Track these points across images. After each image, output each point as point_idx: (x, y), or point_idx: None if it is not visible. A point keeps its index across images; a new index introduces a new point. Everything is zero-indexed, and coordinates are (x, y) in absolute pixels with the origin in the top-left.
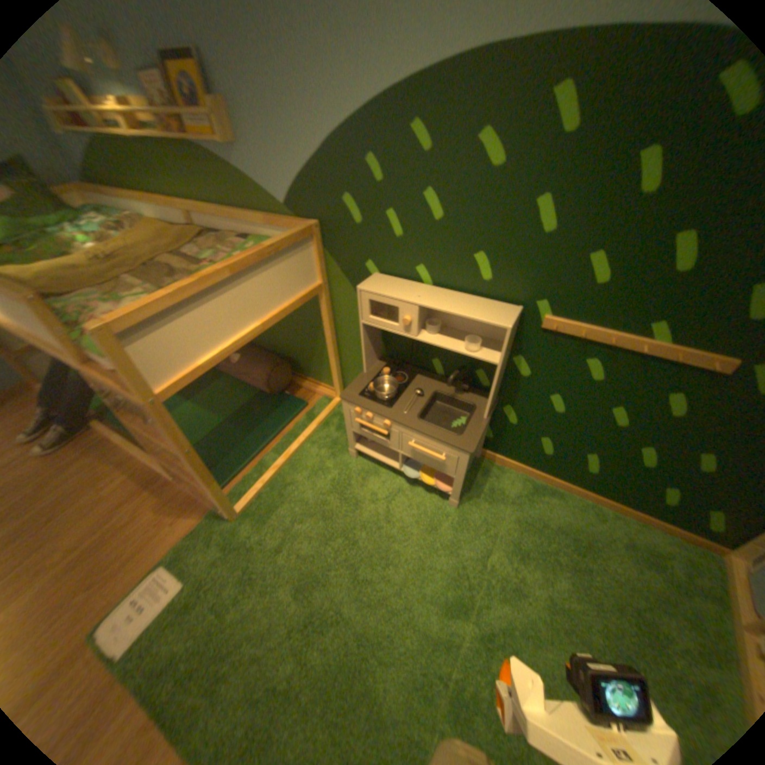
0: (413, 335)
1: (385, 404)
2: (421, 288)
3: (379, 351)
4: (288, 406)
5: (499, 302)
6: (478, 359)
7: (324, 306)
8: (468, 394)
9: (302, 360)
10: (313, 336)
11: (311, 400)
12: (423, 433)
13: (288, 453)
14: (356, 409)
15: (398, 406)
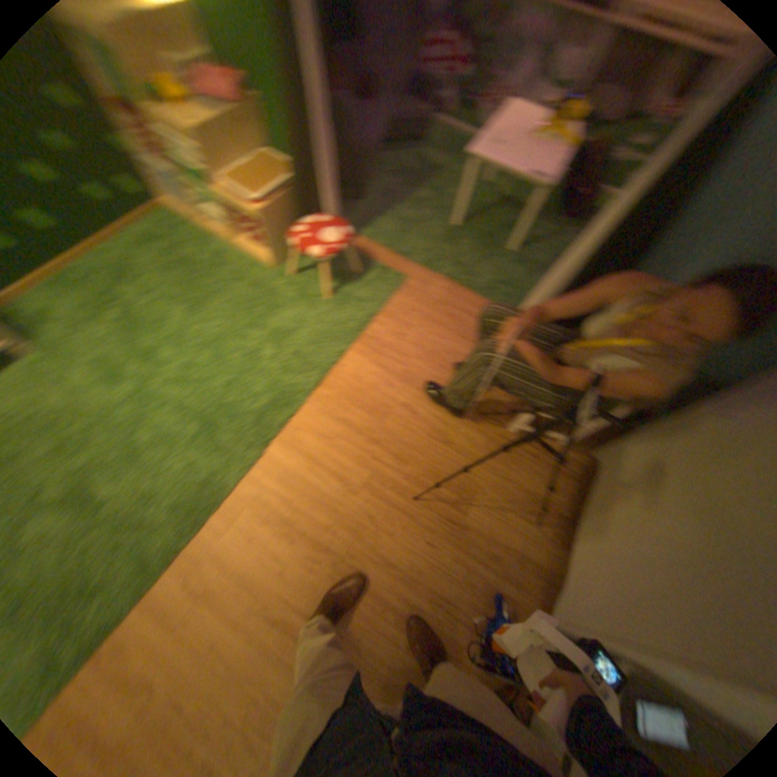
0: None
1: None
2: None
3: None
4: None
5: None
6: None
7: None
8: None
9: None
10: None
11: None
12: None
13: None
14: None
15: None
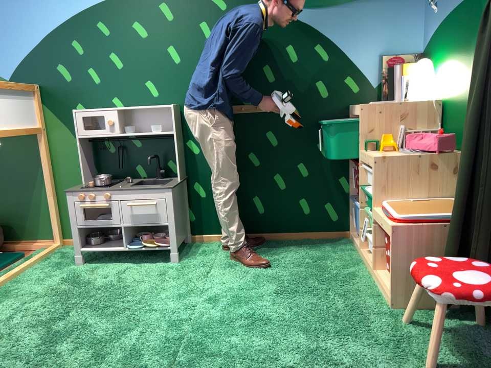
0: (116, 132)
1: (103, 187)
2: (117, 108)
3: (92, 176)
4: (1, 258)
5: (165, 105)
6: (165, 151)
7: (41, 152)
8: (165, 177)
9: (16, 220)
10: (29, 186)
11: (26, 254)
12: (135, 188)
13: (8, 274)
14: (79, 195)
15: (113, 186)
